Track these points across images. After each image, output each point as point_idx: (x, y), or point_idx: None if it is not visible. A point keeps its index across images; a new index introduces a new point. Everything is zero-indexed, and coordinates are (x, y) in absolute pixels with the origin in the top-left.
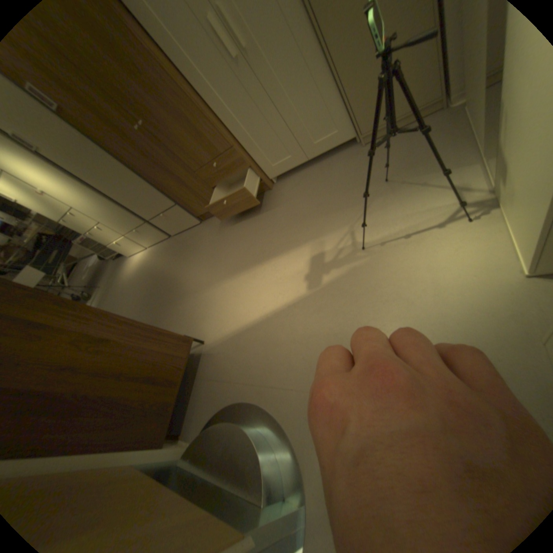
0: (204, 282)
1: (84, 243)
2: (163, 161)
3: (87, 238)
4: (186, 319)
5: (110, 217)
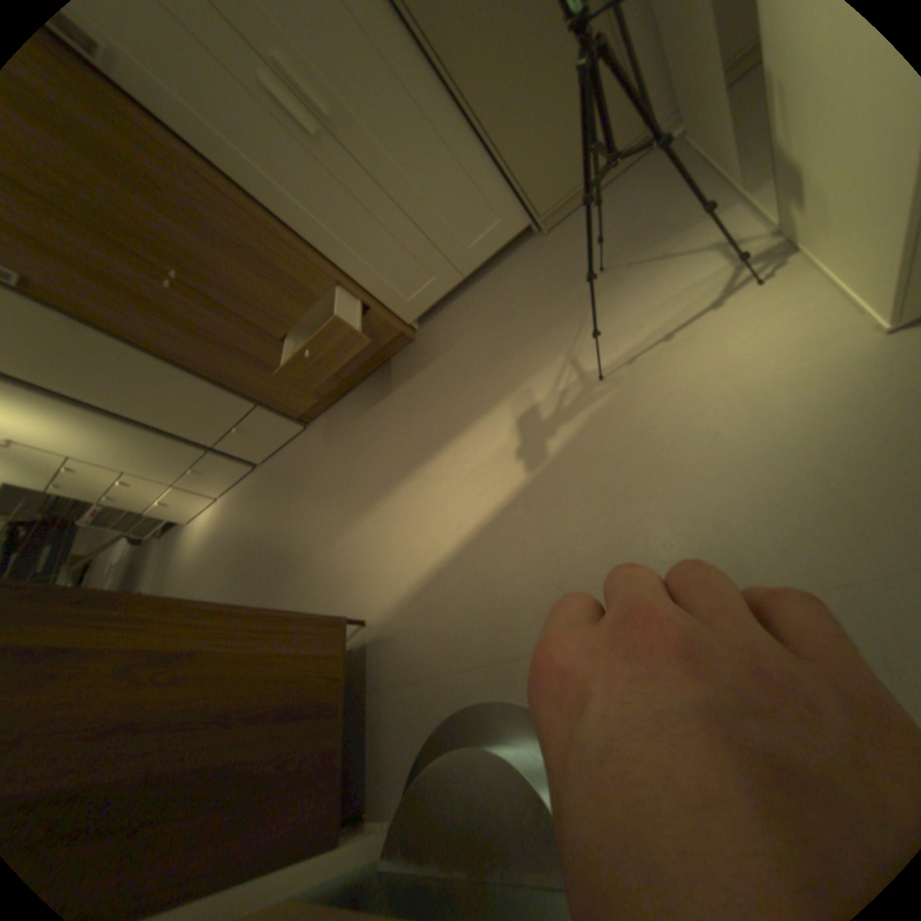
0: (338, 521)
1: (101, 522)
2: (223, 335)
3: (106, 510)
4: (322, 595)
5: (143, 459)
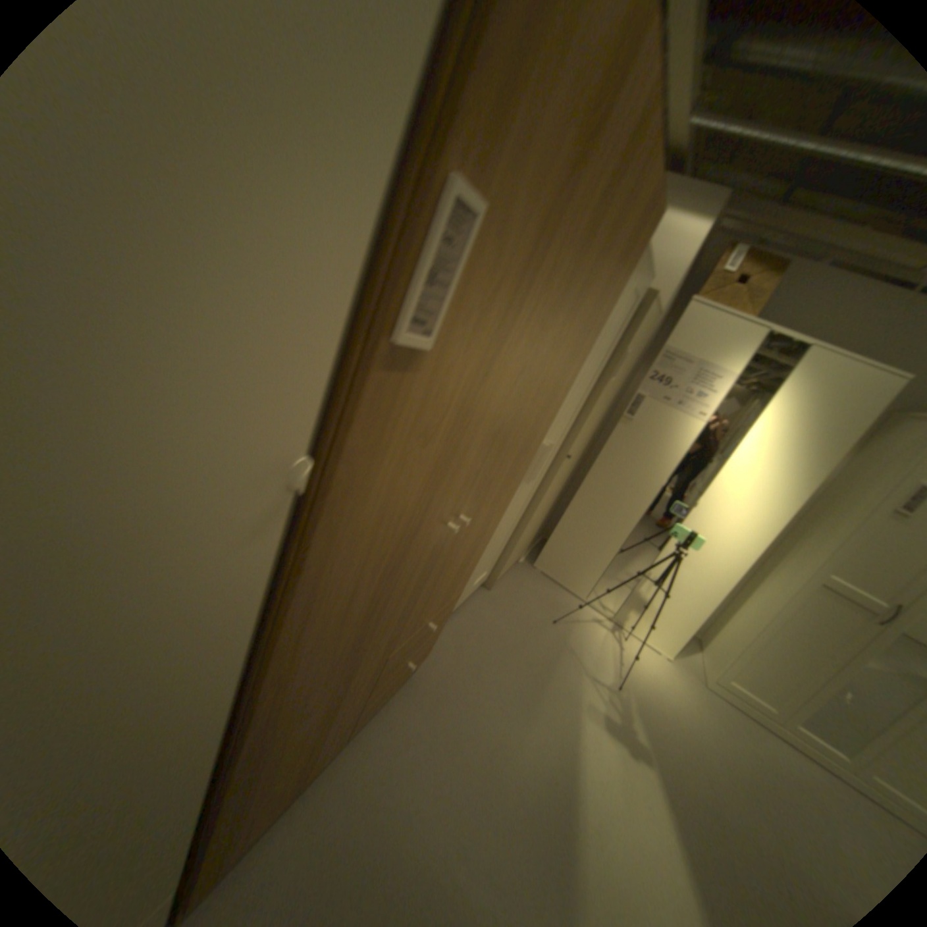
0: None
1: None
2: (376, 632)
3: None
4: None
5: None
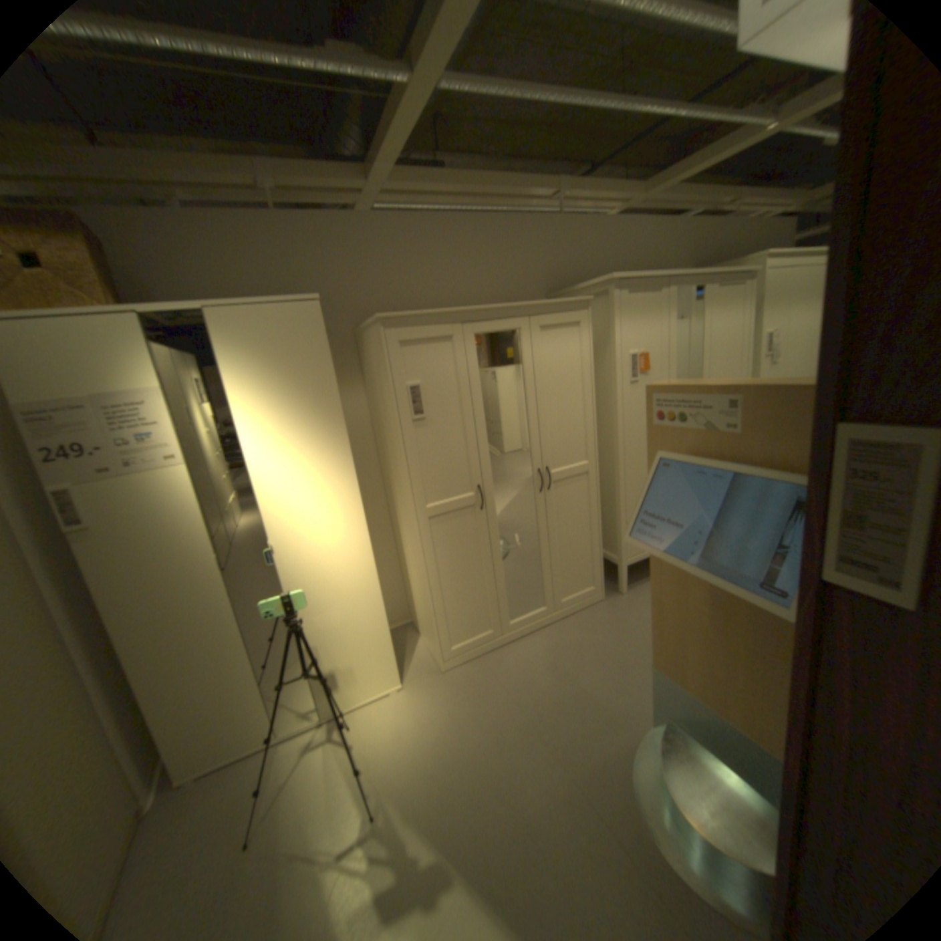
0: None
1: None
2: None
3: None
4: None
5: None
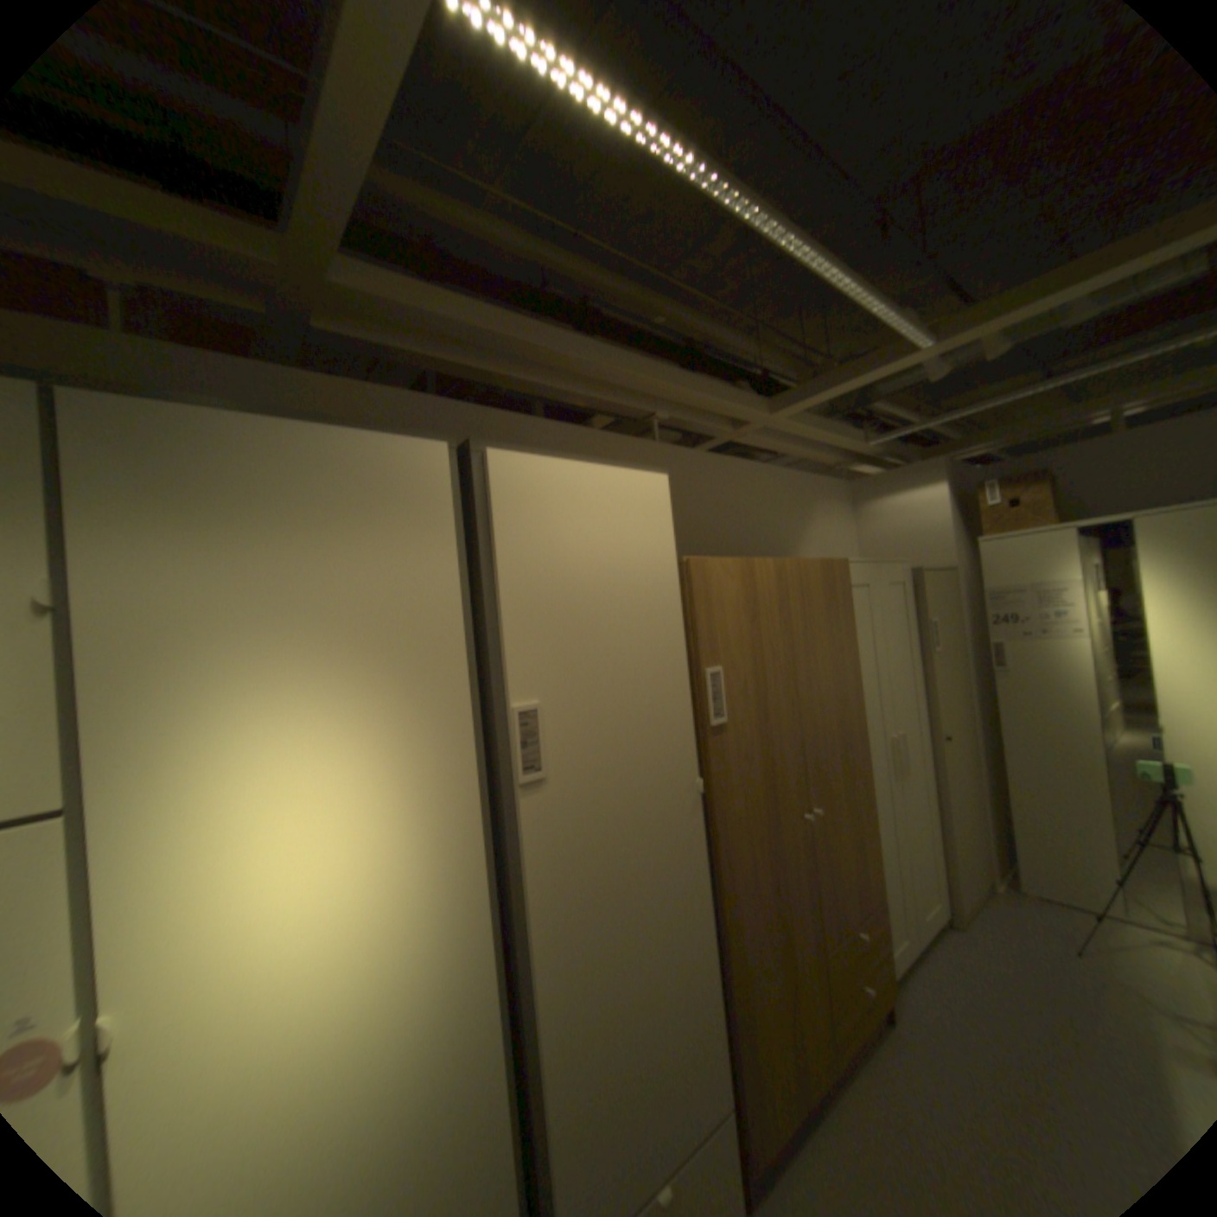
0: None
1: None
2: (793, 918)
3: None
4: None
5: None
